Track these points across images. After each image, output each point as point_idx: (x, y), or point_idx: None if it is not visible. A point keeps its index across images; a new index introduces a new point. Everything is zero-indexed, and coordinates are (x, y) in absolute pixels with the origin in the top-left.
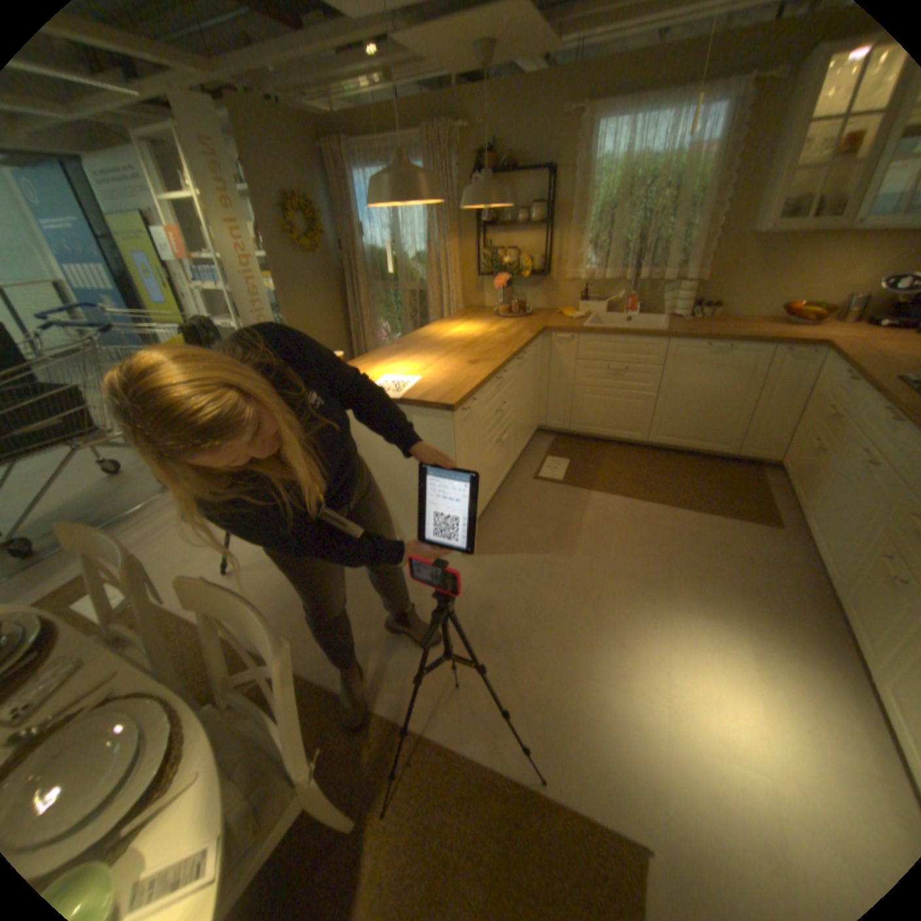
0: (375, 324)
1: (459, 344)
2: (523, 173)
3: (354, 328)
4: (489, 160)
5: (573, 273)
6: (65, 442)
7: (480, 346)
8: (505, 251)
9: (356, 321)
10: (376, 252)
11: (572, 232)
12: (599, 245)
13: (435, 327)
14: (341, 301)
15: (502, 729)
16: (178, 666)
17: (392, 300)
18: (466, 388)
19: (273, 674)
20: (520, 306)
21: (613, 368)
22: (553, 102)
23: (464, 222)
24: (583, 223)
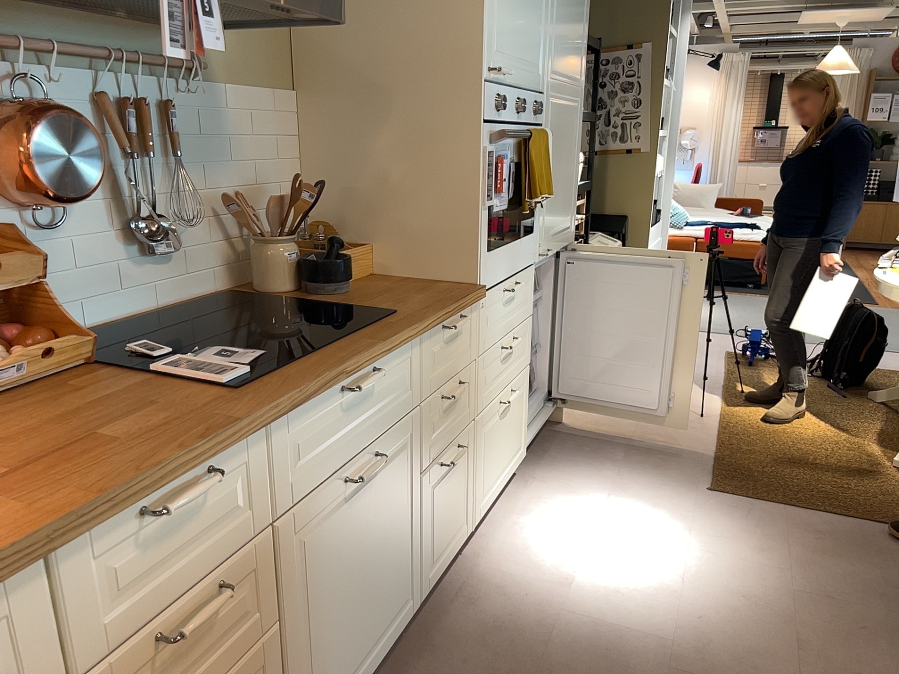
0: None
1: None
2: None
3: None
4: None
5: None
6: None
7: None
8: None
9: None
10: None
11: None
12: None
13: None
14: None
15: (859, 539)
16: None
17: None
18: None
19: None
20: None
21: None
22: None
23: None
24: None
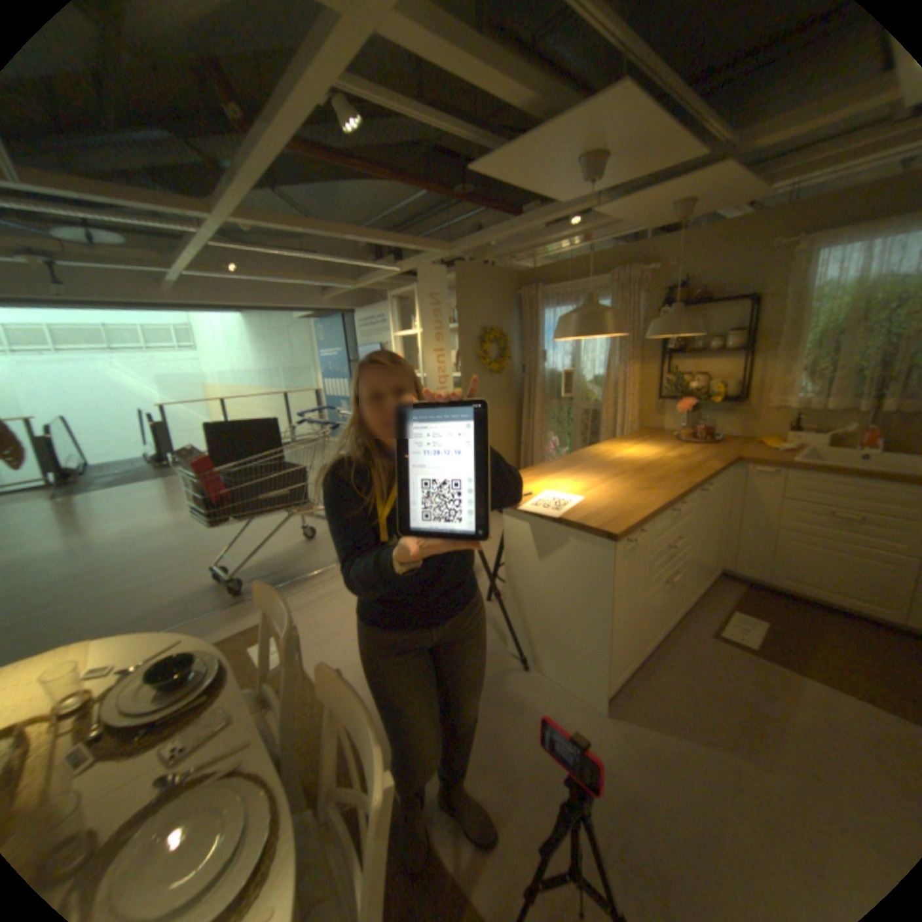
0: (545, 437)
1: (631, 466)
2: (719, 303)
3: (524, 439)
4: (681, 294)
5: (781, 400)
6: (287, 508)
7: (656, 471)
8: (693, 375)
9: (527, 433)
10: (556, 374)
11: (781, 357)
12: (819, 371)
13: (605, 445)
14: (517, 414)
15: None
16: (304, 742)
17: (565, 416)
18: (635, 516)
19: (373, 810)
20: (708, 431)
21: (843, 515)
22: (760, 238)
23: (648, 349)
24: (796, 348)
